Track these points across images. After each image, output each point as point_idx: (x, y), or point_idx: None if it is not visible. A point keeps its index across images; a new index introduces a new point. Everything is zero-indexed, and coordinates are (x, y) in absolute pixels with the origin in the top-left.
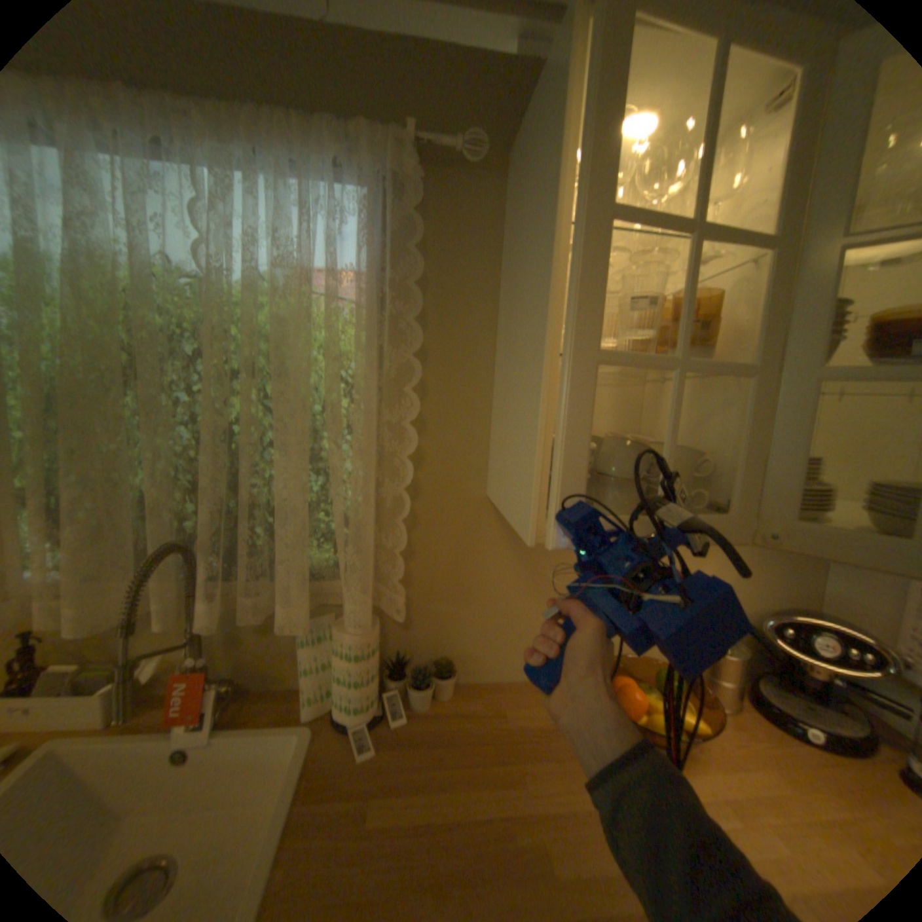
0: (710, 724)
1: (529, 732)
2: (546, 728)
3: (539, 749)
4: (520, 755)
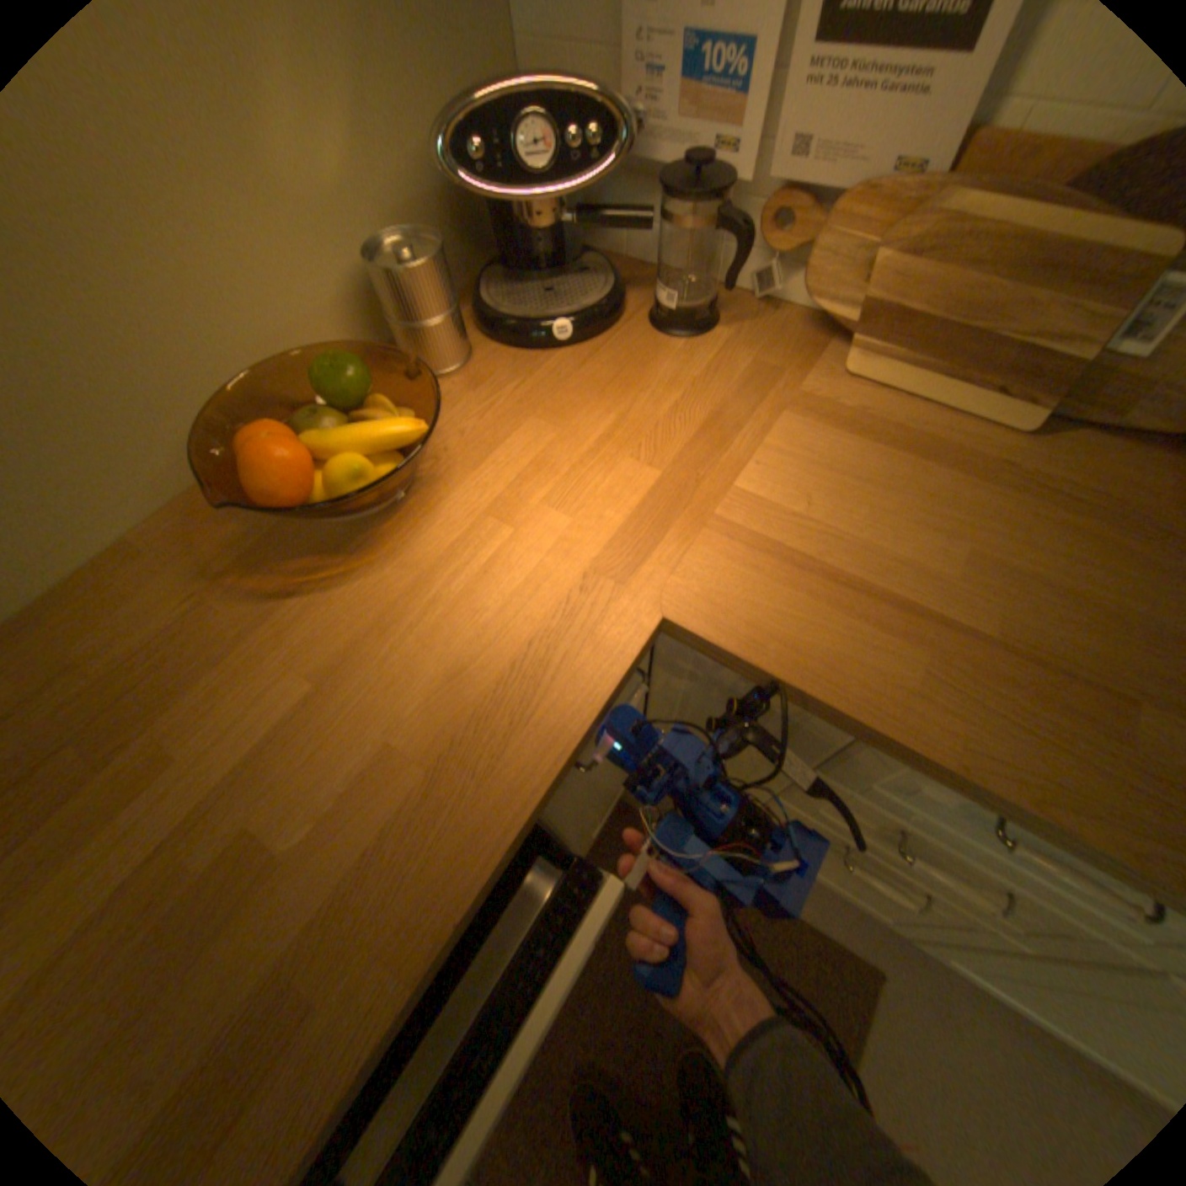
0: (422, 412)
1: (134, 655)
2: (168, 617)
3: (169, 669)
4: (132, 713)
